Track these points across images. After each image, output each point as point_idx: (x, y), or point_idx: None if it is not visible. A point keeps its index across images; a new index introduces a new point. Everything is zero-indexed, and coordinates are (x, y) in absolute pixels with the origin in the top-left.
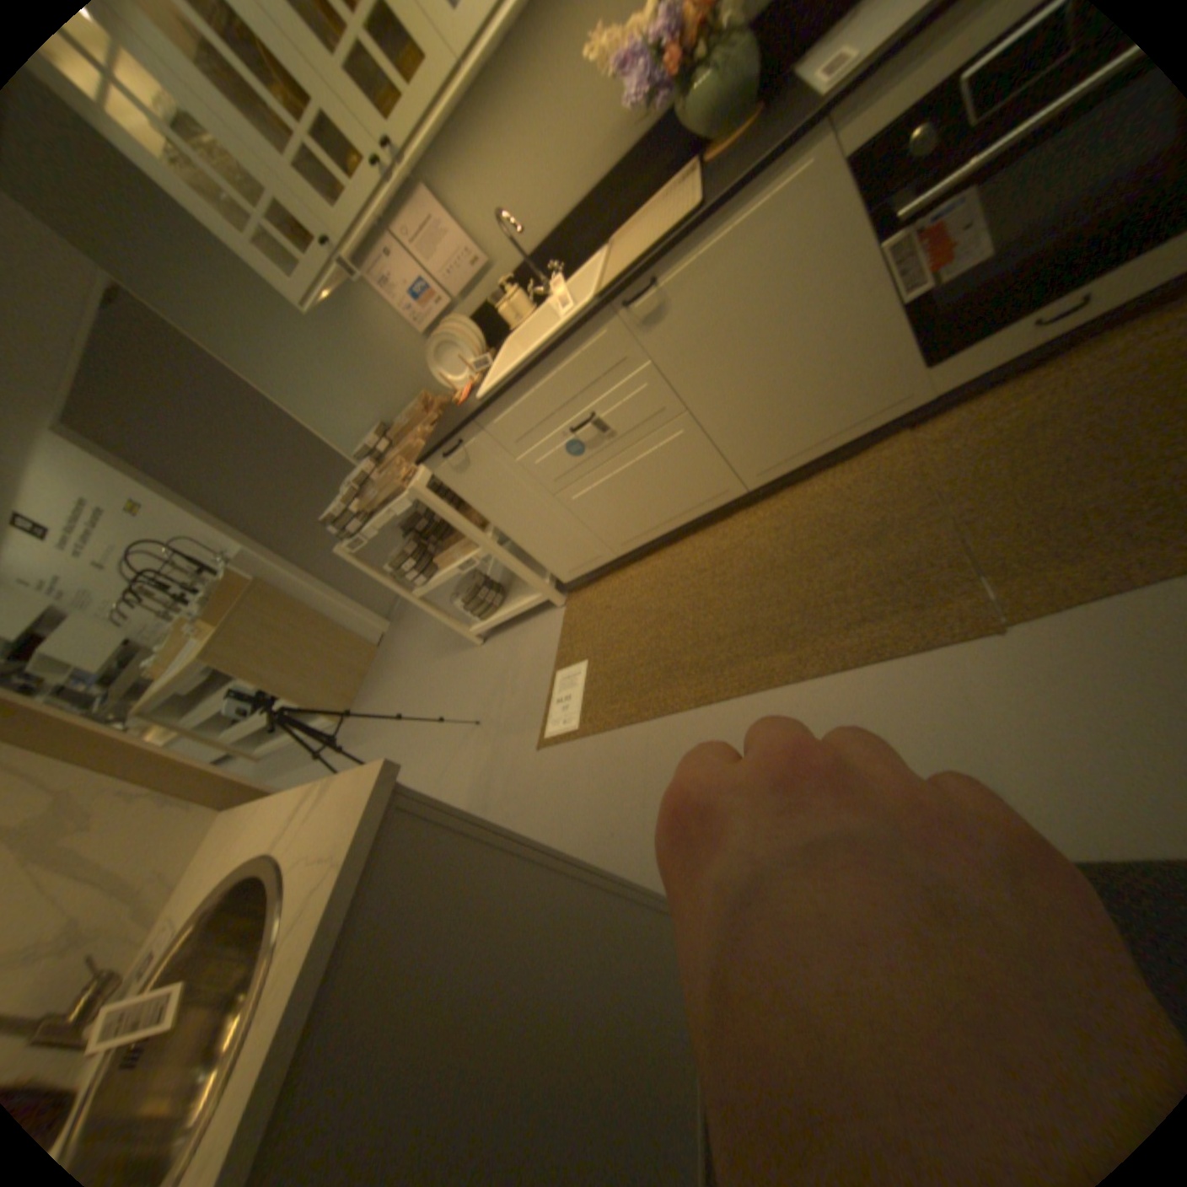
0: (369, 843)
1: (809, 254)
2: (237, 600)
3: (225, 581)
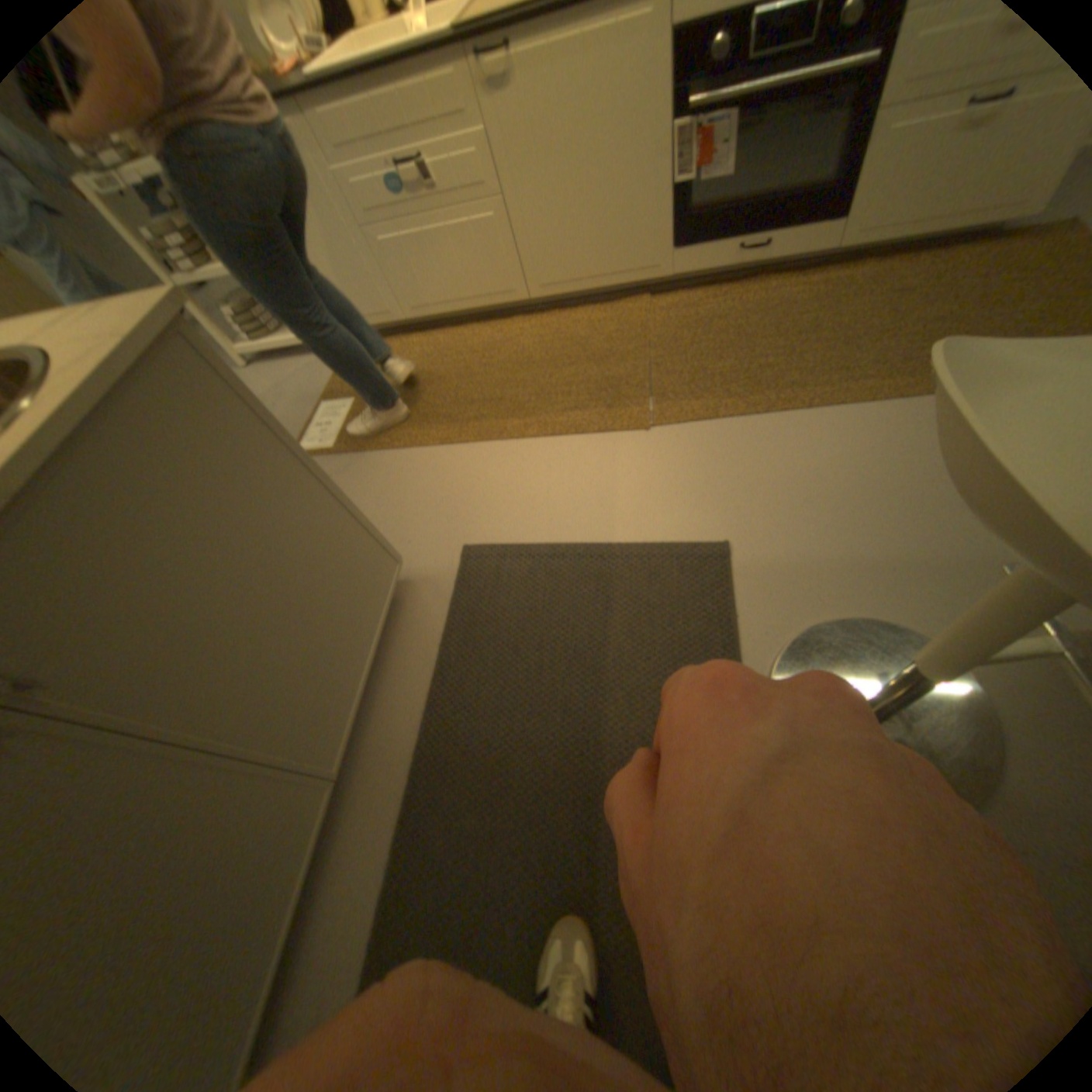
0: (149, 333)
1: (625, 94)
2: None
3: None
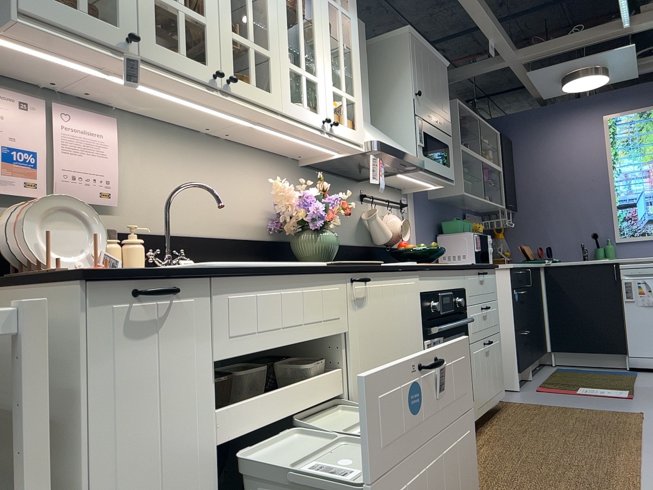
0: None
1: (409, 325)
2: None
3: None
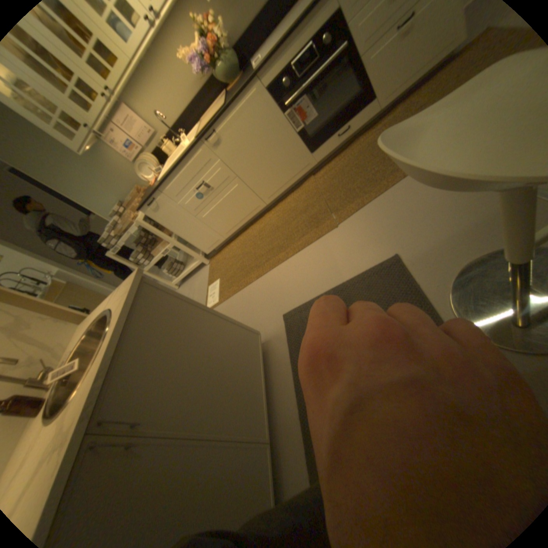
0: (136, 286)
1: (262, 118)
2: (59, 293)
3: (52, 285)
